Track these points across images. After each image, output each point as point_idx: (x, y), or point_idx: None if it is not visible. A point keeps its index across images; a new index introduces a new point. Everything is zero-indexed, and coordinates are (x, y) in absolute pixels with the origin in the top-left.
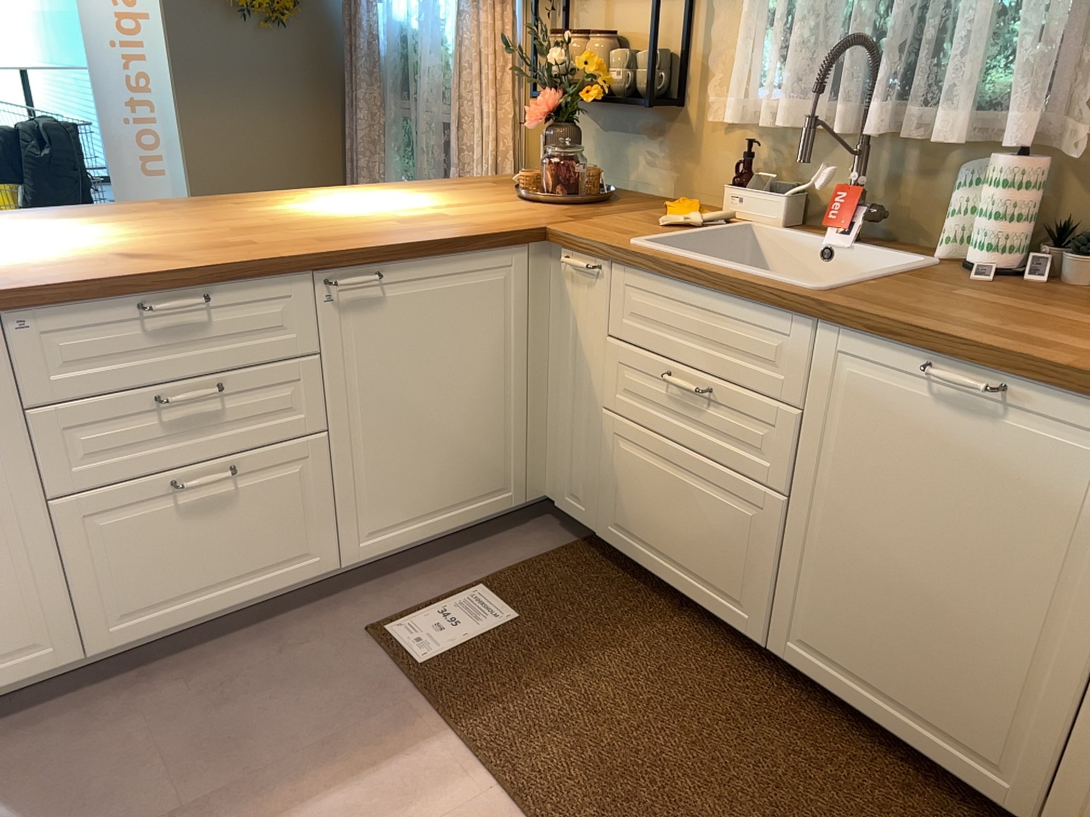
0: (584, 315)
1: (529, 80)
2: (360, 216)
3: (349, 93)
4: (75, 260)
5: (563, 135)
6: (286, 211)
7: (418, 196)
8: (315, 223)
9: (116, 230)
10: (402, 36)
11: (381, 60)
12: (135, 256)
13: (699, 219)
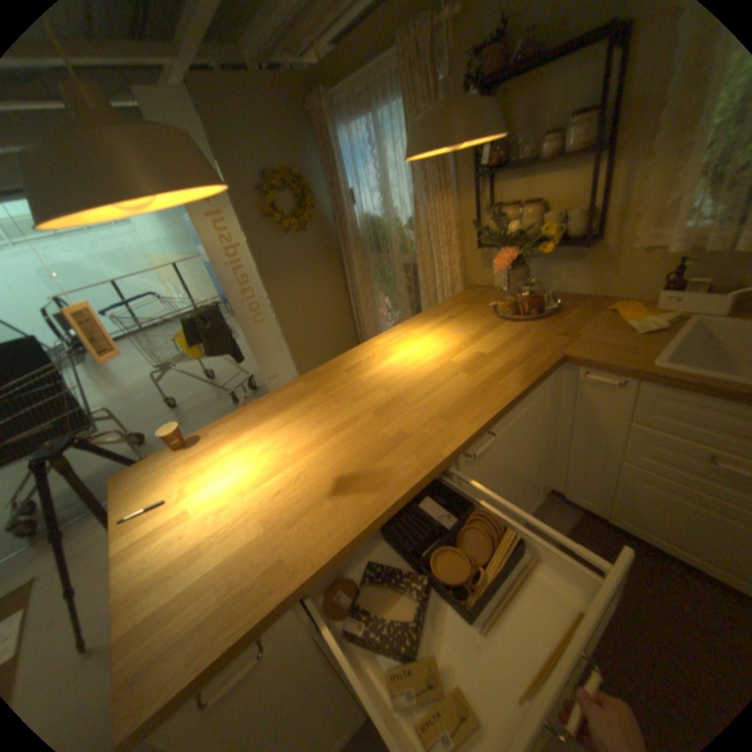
0: (605, 407)
1: (491, 242)
2: (433, 369)
3: (343, 256)
4: (305, 501)
5: (521, 272)
6: (382, 374)
7: (440, 332)
8: (415, 388)
9: (301, 434)
10: (369, 220)
11: (359, 236)
12: (341, 482)
13: (666, 322)
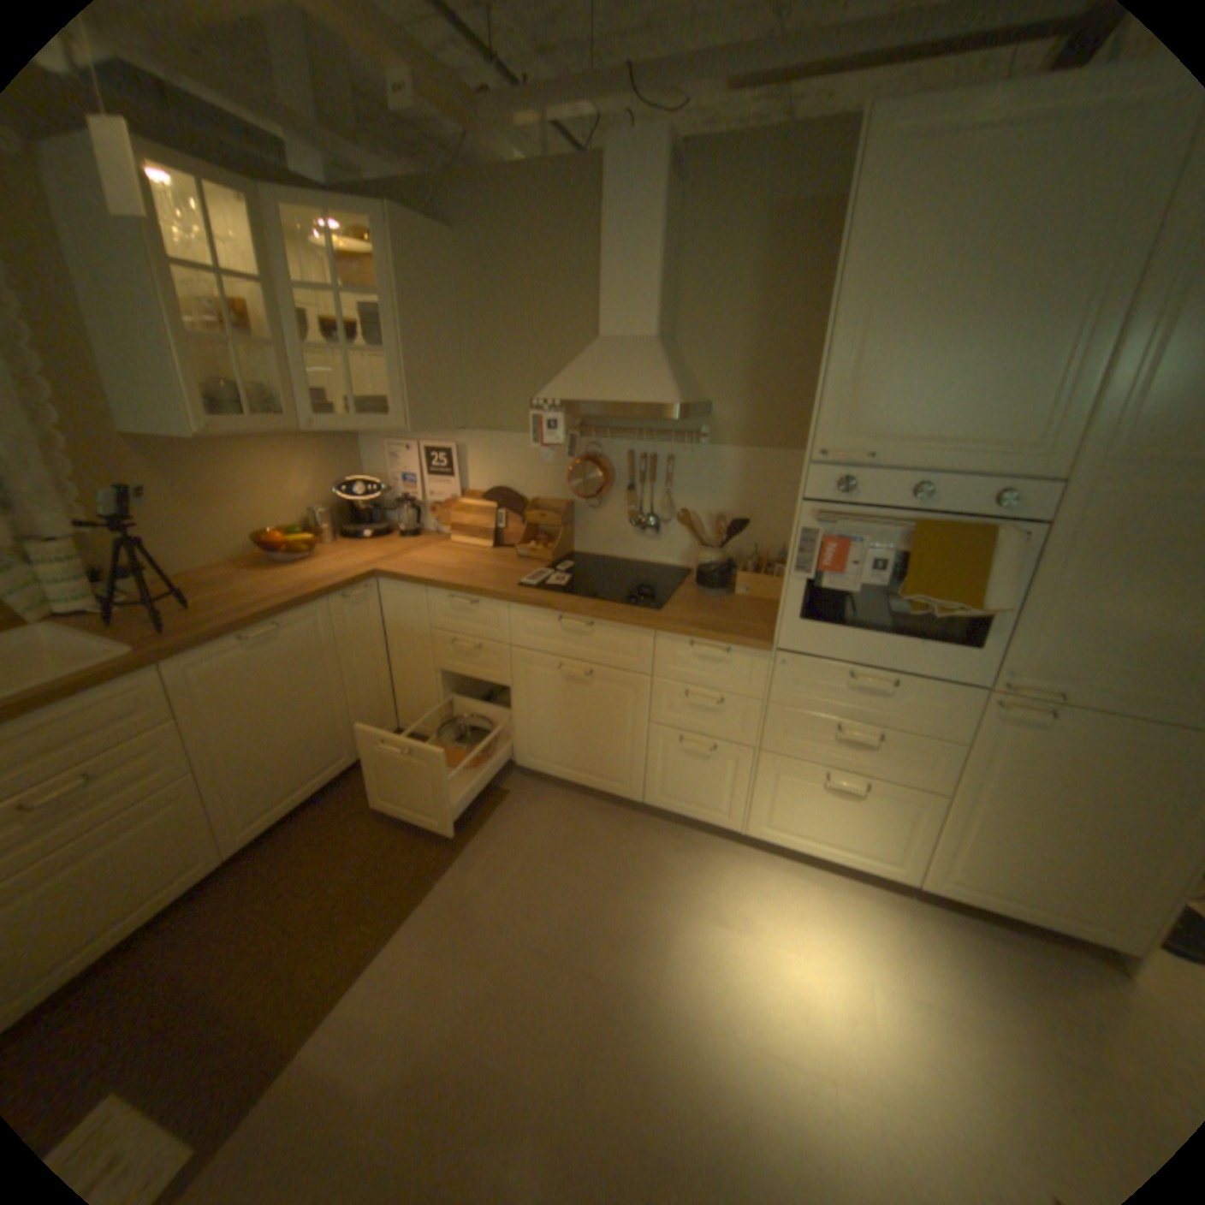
0: None
1: None
2: None
3: None
4: None
5: None
6: None
7: None
8: None
9: None
10: None
11: None
12: None
13: None
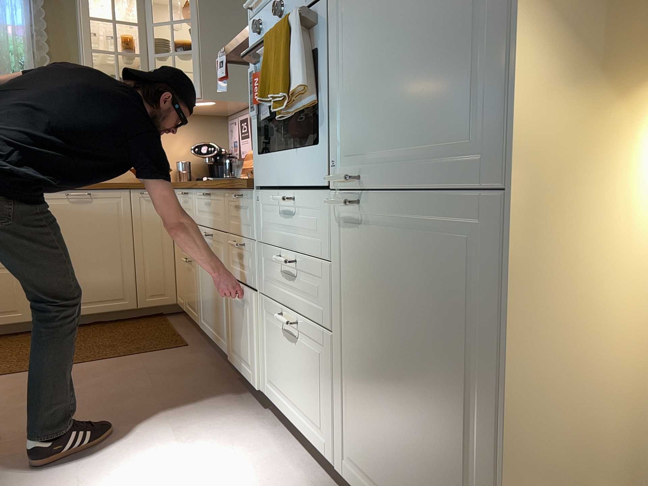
0: None
1: None
2: None
3: None
4: None
5: None
6: None
7: None
8: None
9: None
10: None
11: None
12: None
13: None
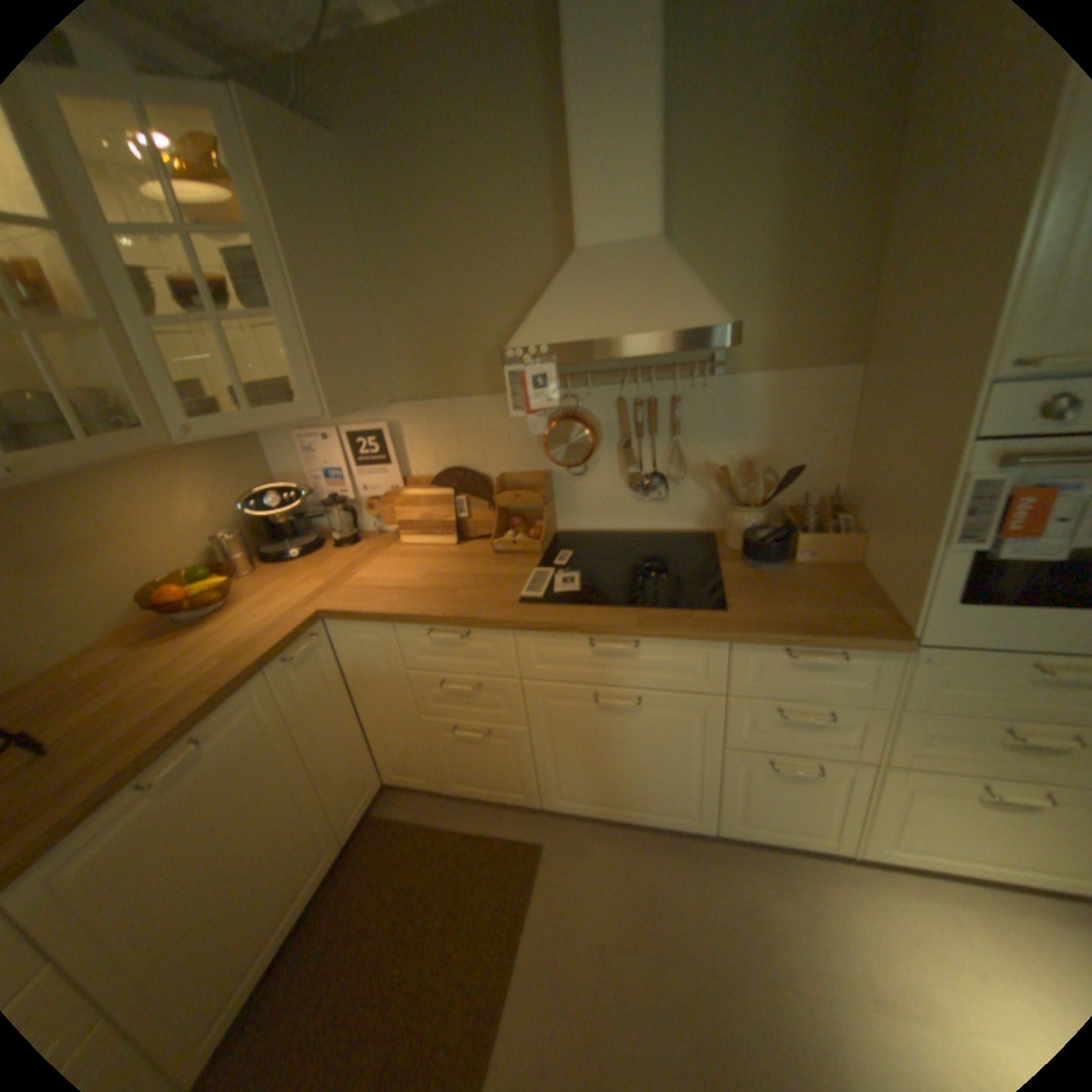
0: None
1: None
2: None
3: None
4: None
5: None
6: None
7: None
8: None
9: None
10: None
11: None
12: None
13: None
